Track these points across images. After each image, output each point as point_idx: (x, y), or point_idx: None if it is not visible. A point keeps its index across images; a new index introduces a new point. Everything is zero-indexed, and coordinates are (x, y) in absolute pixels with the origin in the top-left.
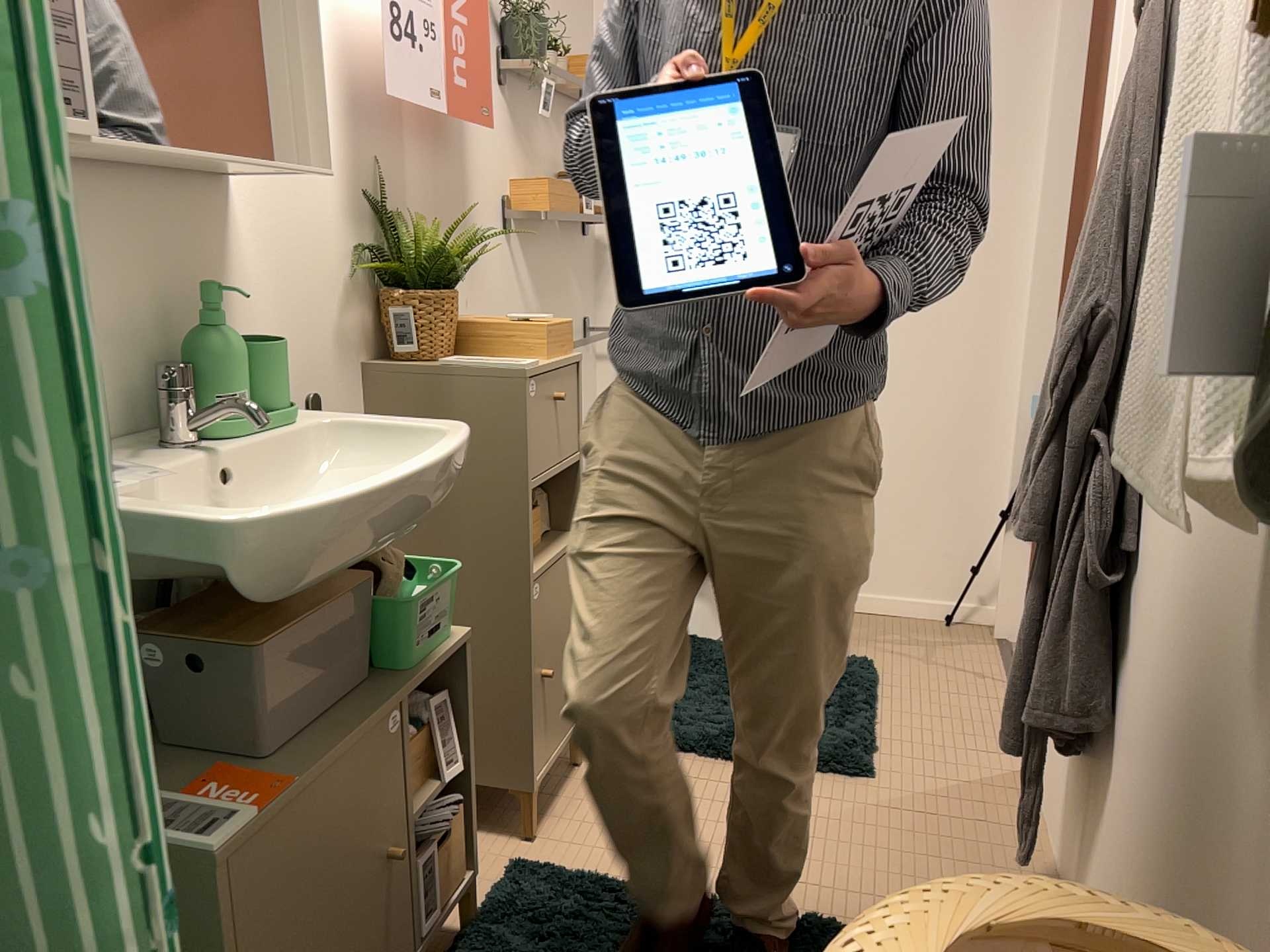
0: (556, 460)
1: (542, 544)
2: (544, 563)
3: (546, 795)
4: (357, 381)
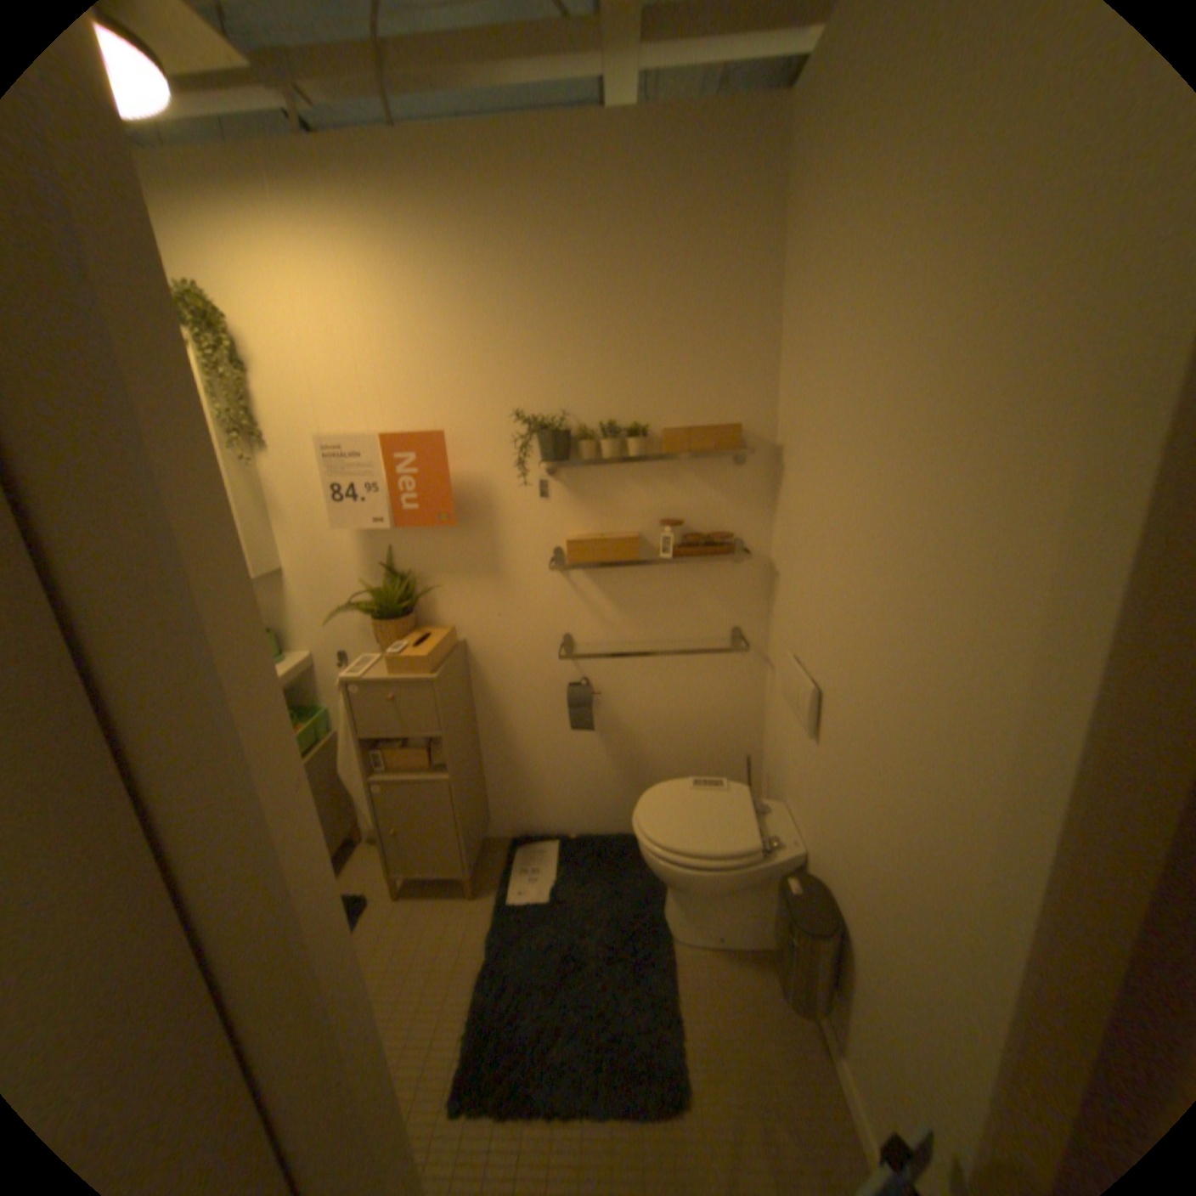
0: (394, 730)
1: (418, 769)
2: (389, 780)
3: (428, 894)
4: (367, 647)
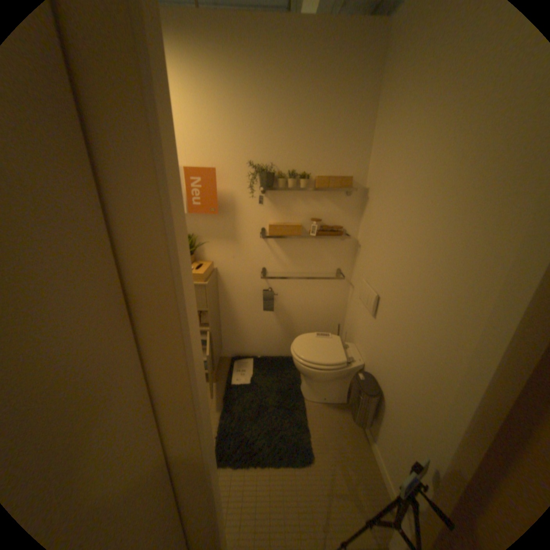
0: None
1: None
2: None
3: None
4: None
